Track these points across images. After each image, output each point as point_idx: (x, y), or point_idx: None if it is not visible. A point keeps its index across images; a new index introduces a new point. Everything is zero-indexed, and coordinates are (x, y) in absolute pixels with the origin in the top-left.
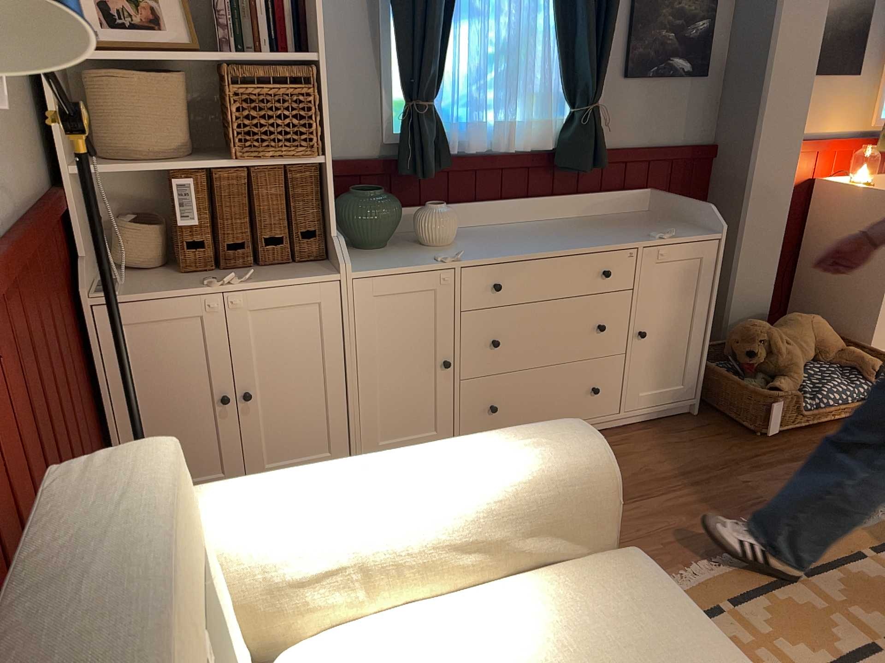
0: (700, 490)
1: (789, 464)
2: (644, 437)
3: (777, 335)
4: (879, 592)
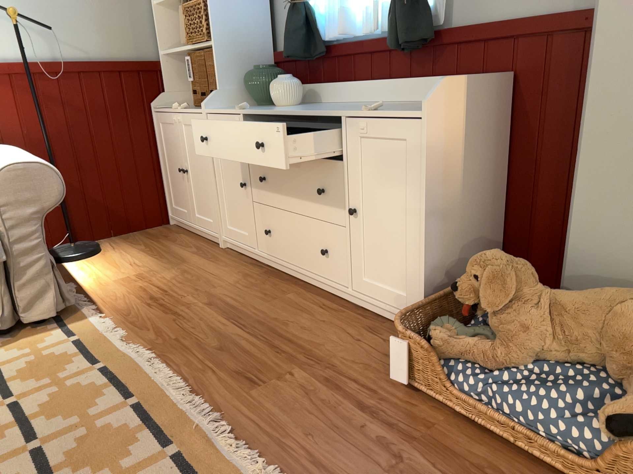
0: (263, 350)
1: (349, 404)
2: (347, 318)
3: (506, 279)
4: (107, 451)
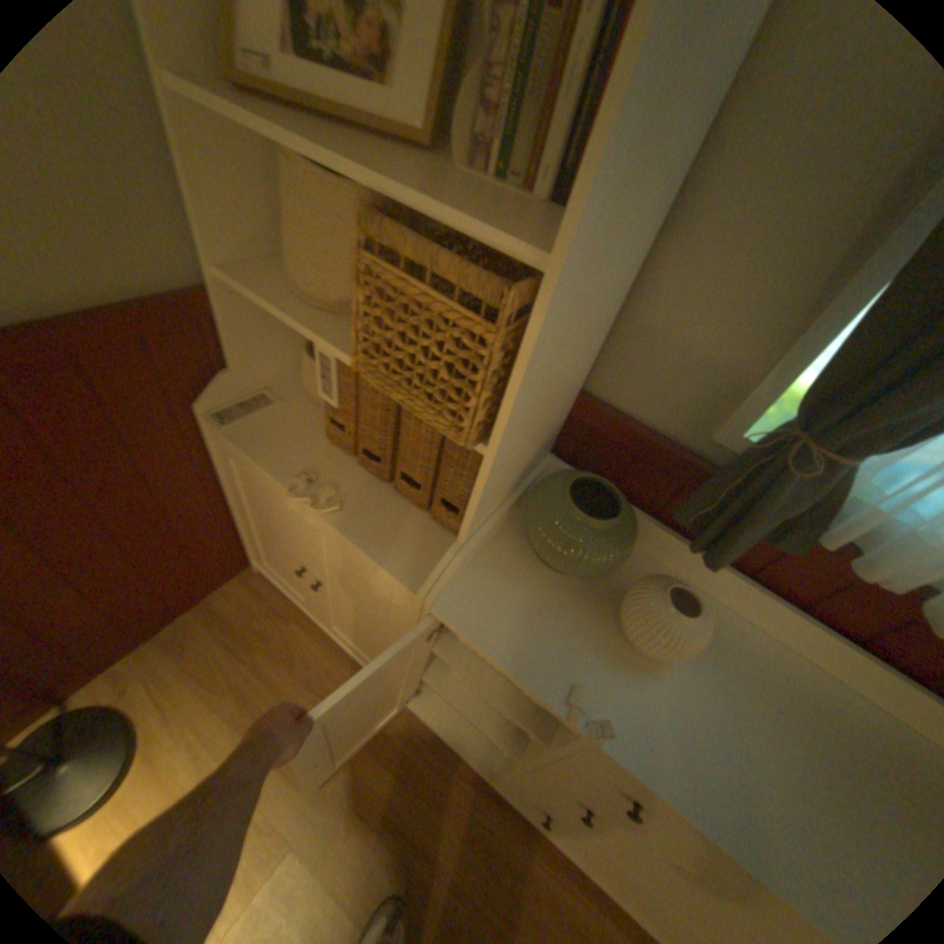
0: None
1: None
2: None
3: None
4: None
